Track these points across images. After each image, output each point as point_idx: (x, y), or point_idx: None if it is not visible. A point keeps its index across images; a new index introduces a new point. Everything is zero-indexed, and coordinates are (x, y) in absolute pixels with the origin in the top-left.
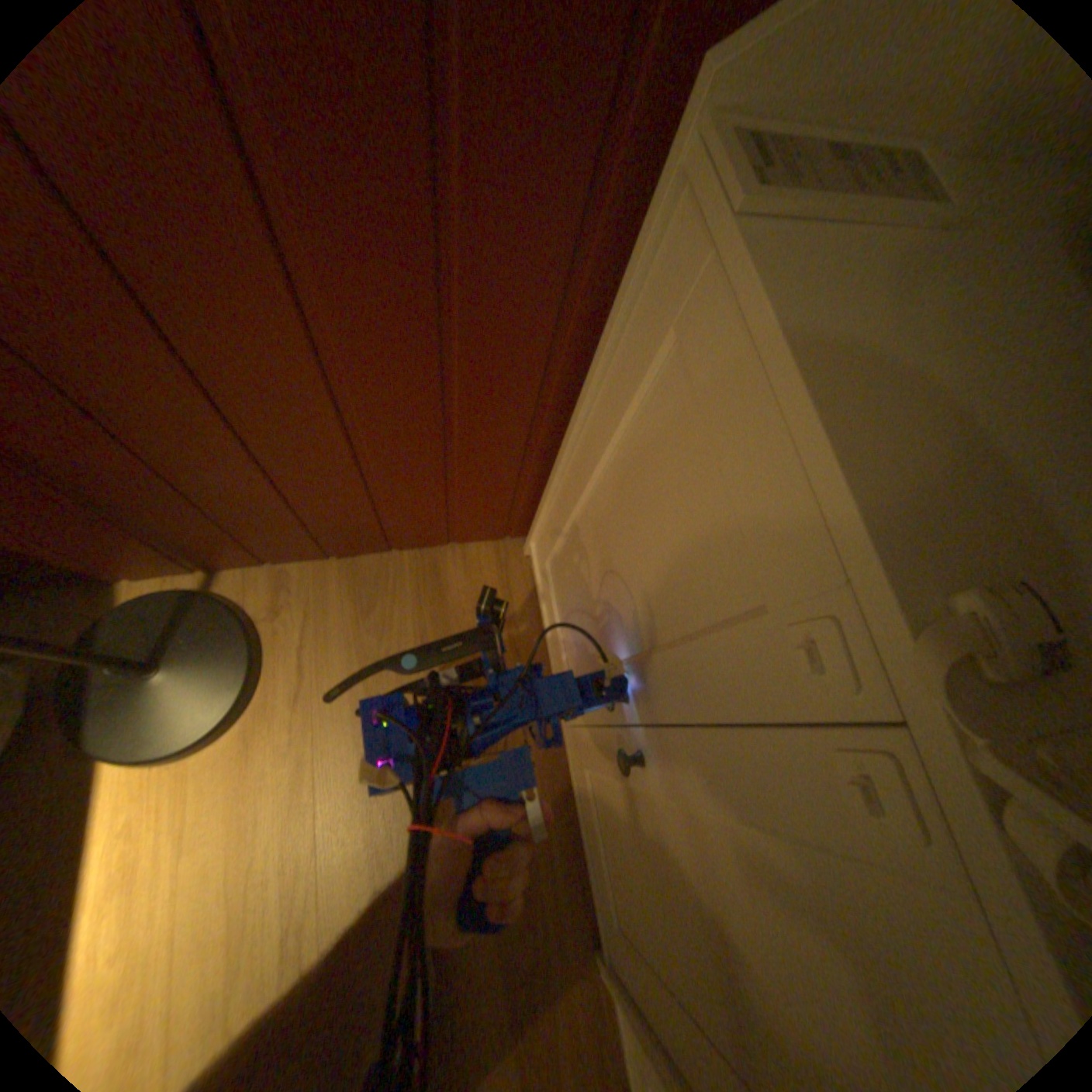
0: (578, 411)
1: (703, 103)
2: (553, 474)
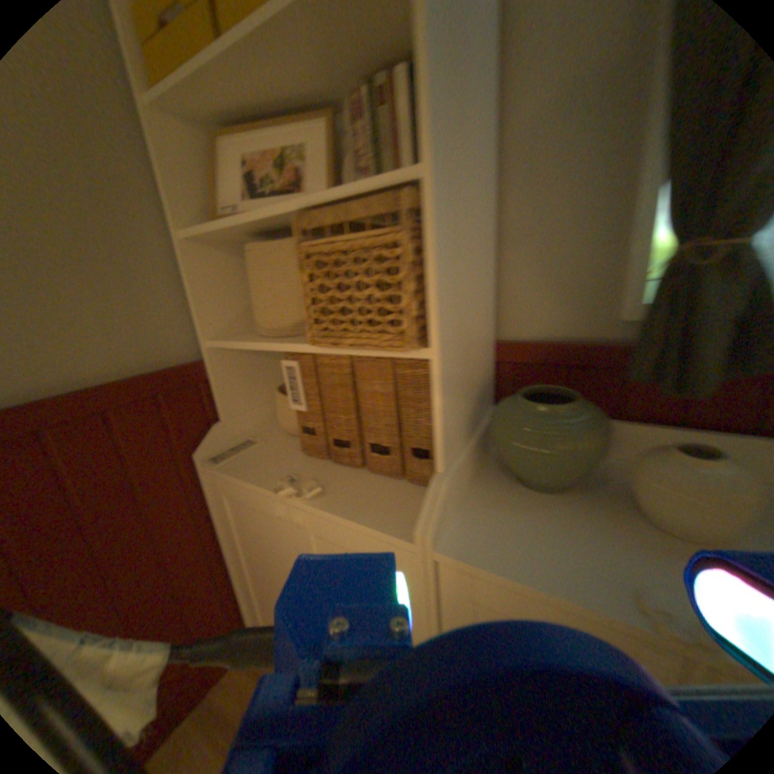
0: (225, 547)
1: (200, 461)
2: (235, 584)
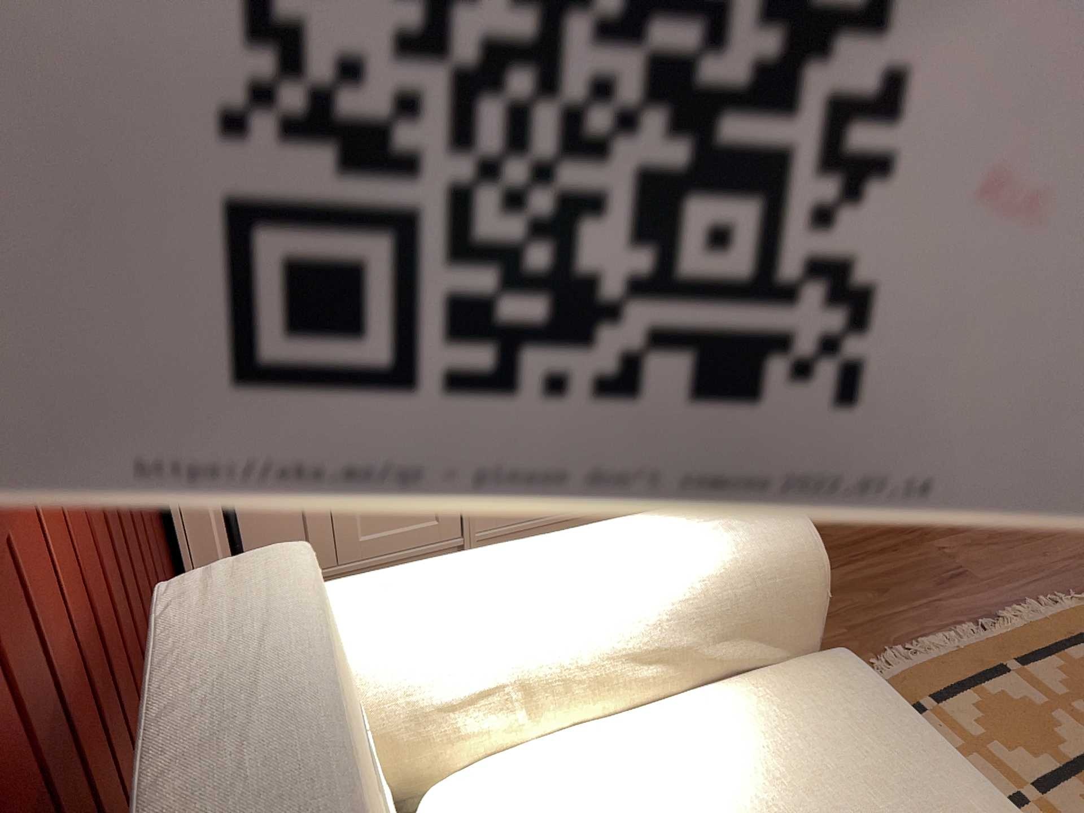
0: None
1: None
2: (169, 524)
